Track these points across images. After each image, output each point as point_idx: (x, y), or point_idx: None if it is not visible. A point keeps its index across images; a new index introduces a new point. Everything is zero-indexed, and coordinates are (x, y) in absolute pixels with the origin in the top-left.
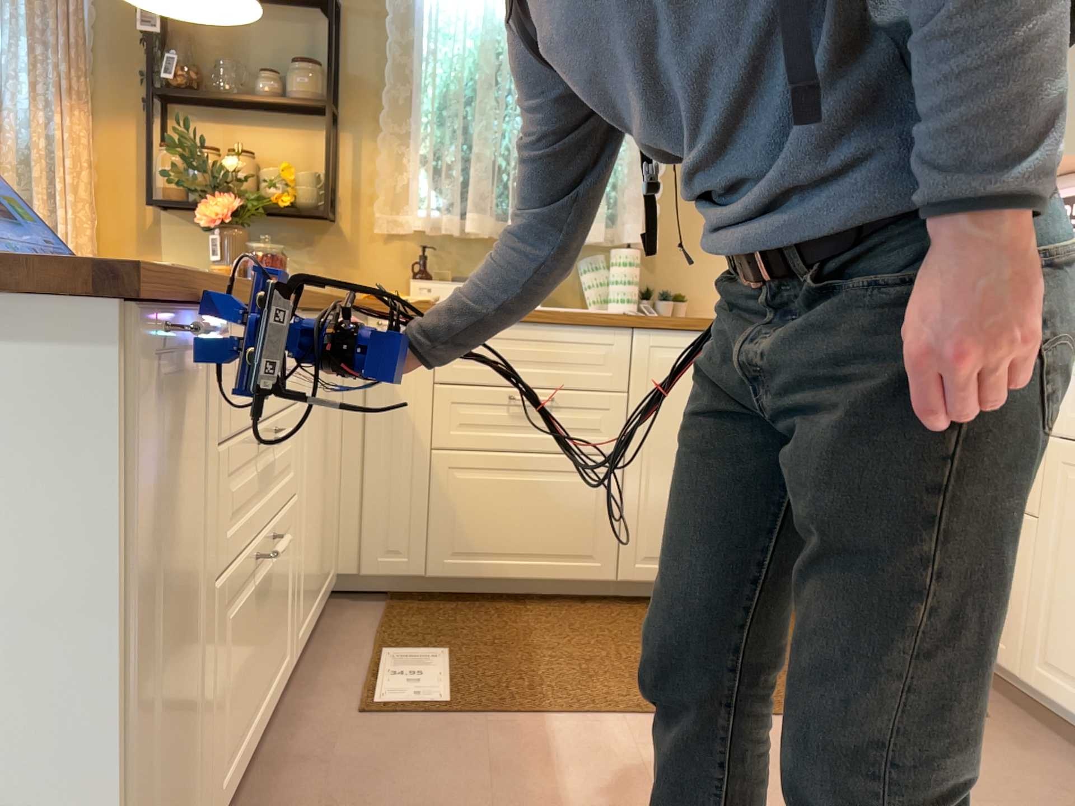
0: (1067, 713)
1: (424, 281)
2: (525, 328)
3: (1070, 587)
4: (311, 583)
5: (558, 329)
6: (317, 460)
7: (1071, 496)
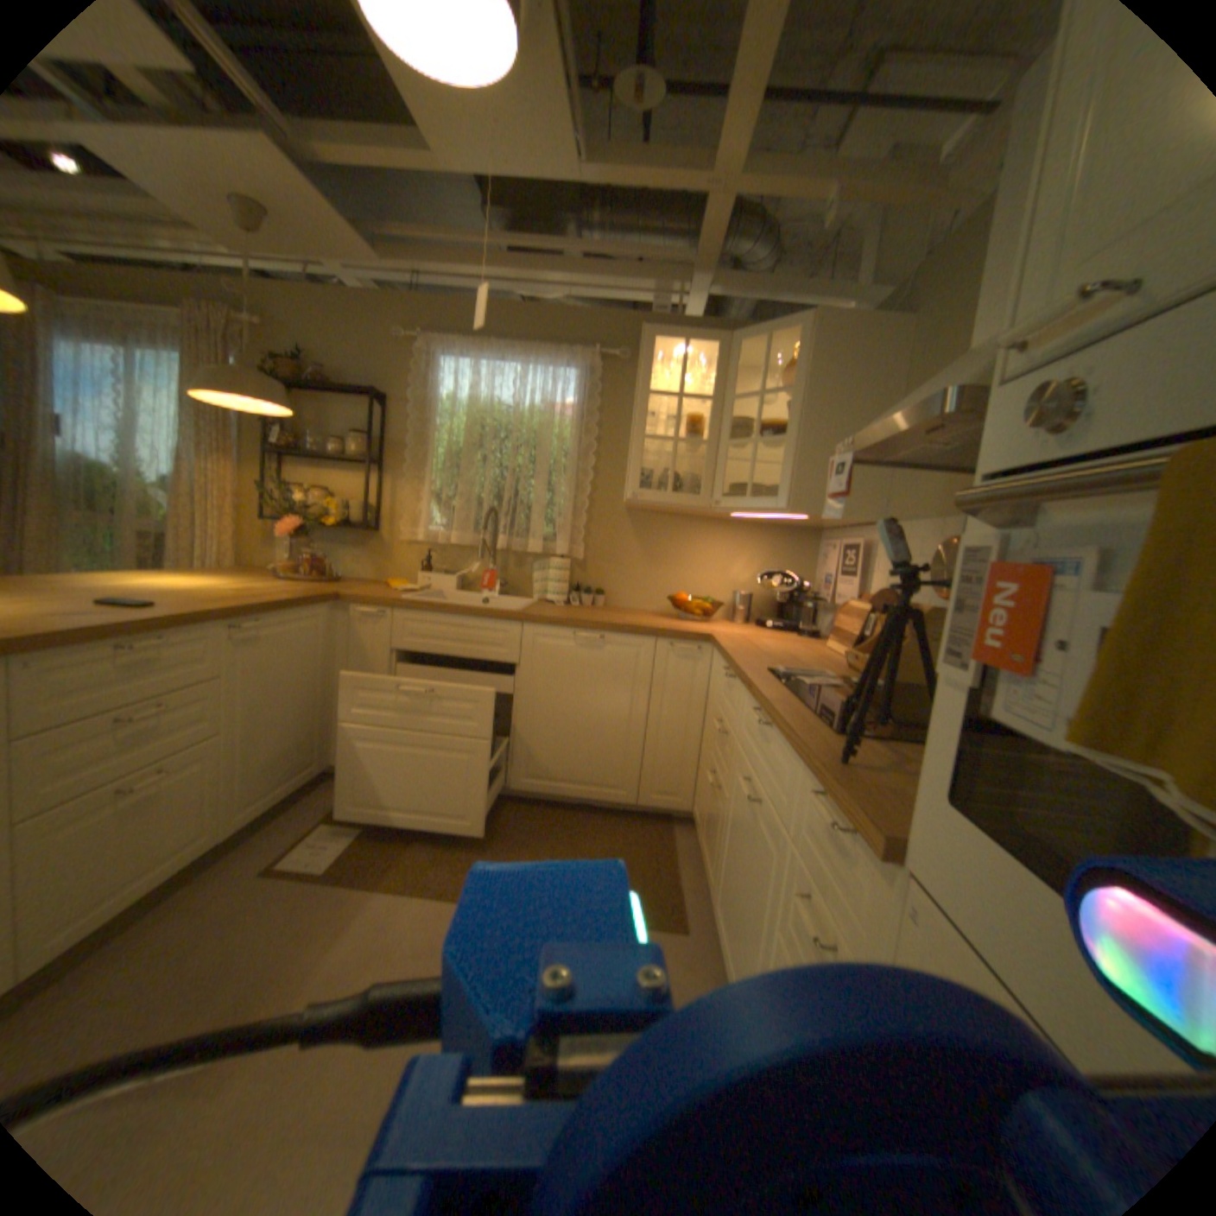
0: (720, 944)
1: (426, 575)
2: (450, 618)
3: (729, 854)
4: (264, 782)
5: (472, 621)
6: (276, 703)
7: (736, 787)
